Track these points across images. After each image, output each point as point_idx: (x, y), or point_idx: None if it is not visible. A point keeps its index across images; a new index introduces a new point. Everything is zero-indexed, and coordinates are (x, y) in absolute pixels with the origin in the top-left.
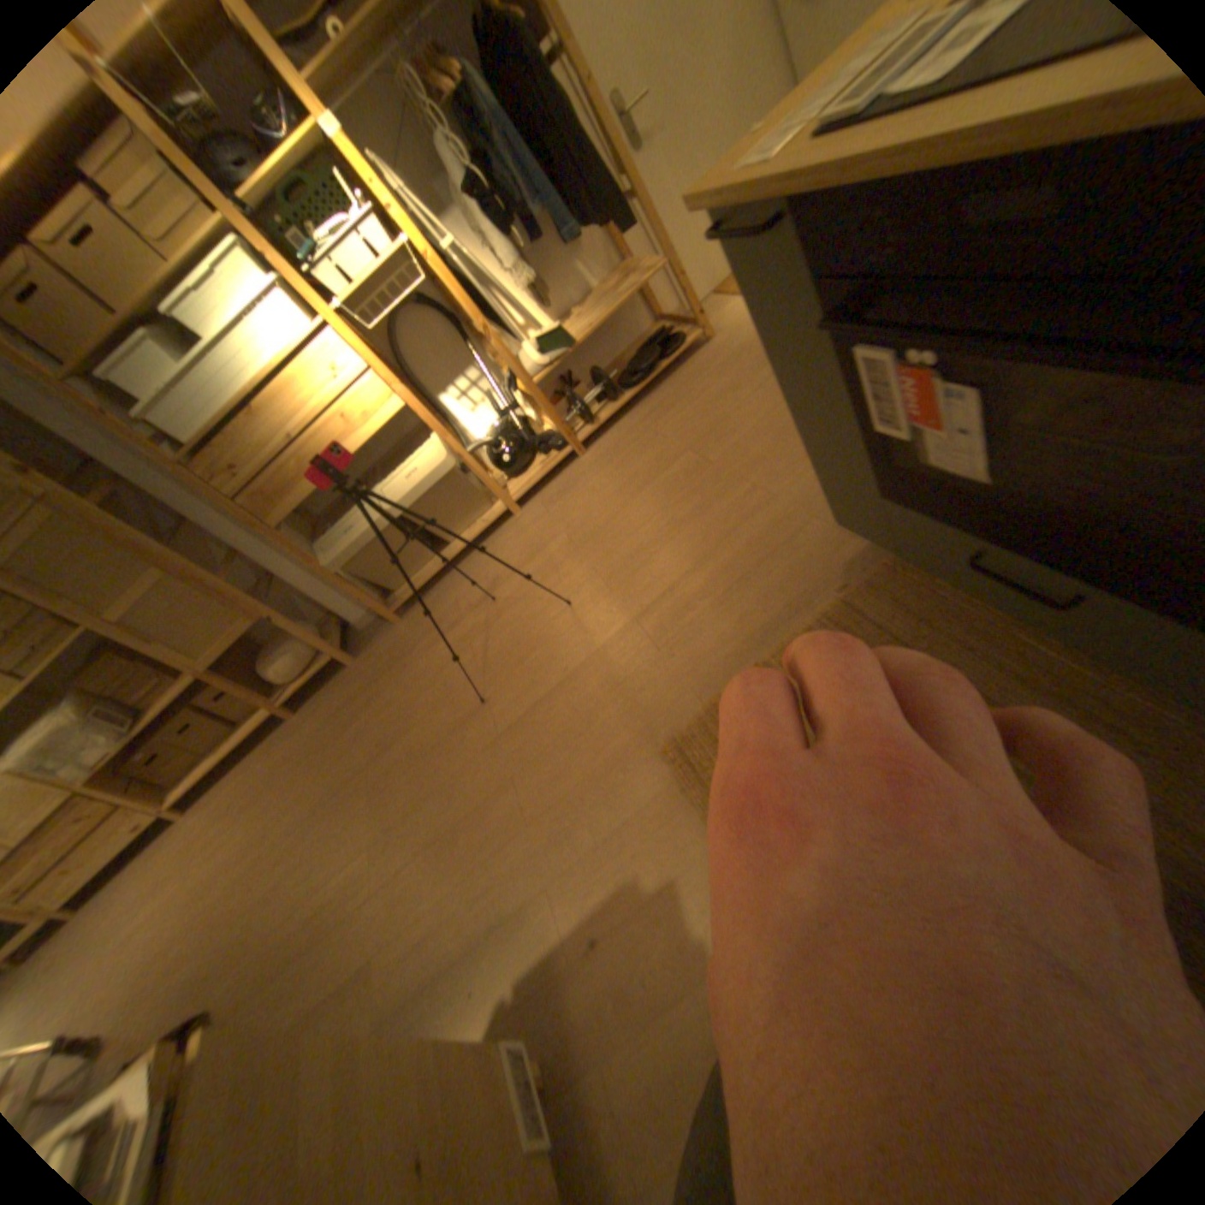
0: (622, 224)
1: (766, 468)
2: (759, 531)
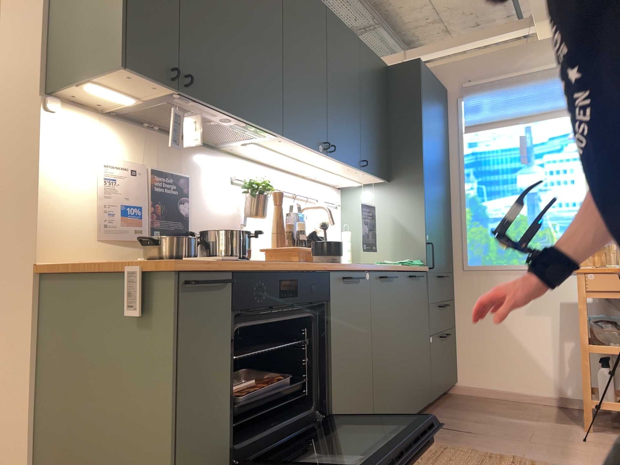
0: None
1: None
2: None
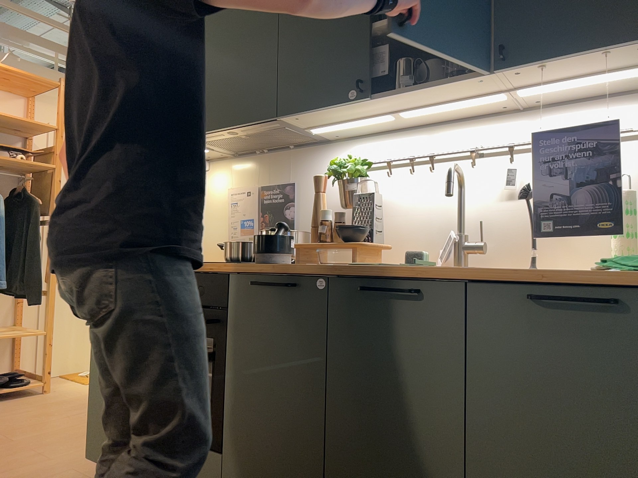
0: (27, 309)
1: (51, 448)
2: (29, 473)
